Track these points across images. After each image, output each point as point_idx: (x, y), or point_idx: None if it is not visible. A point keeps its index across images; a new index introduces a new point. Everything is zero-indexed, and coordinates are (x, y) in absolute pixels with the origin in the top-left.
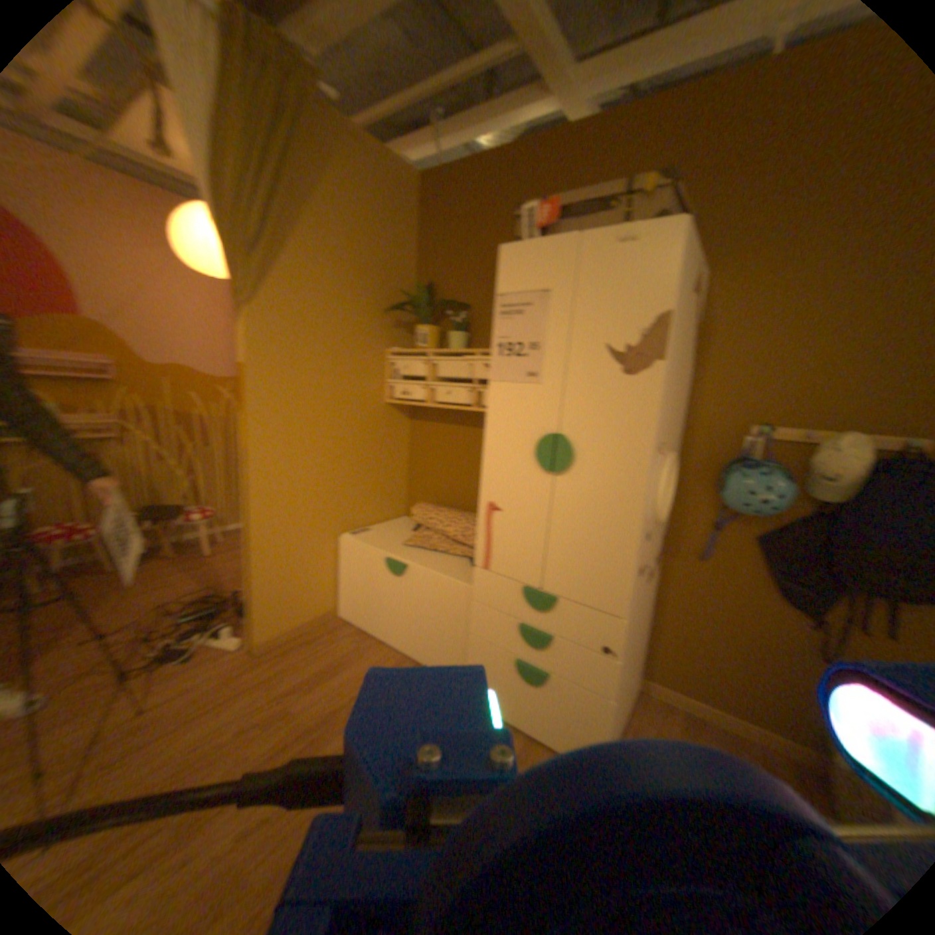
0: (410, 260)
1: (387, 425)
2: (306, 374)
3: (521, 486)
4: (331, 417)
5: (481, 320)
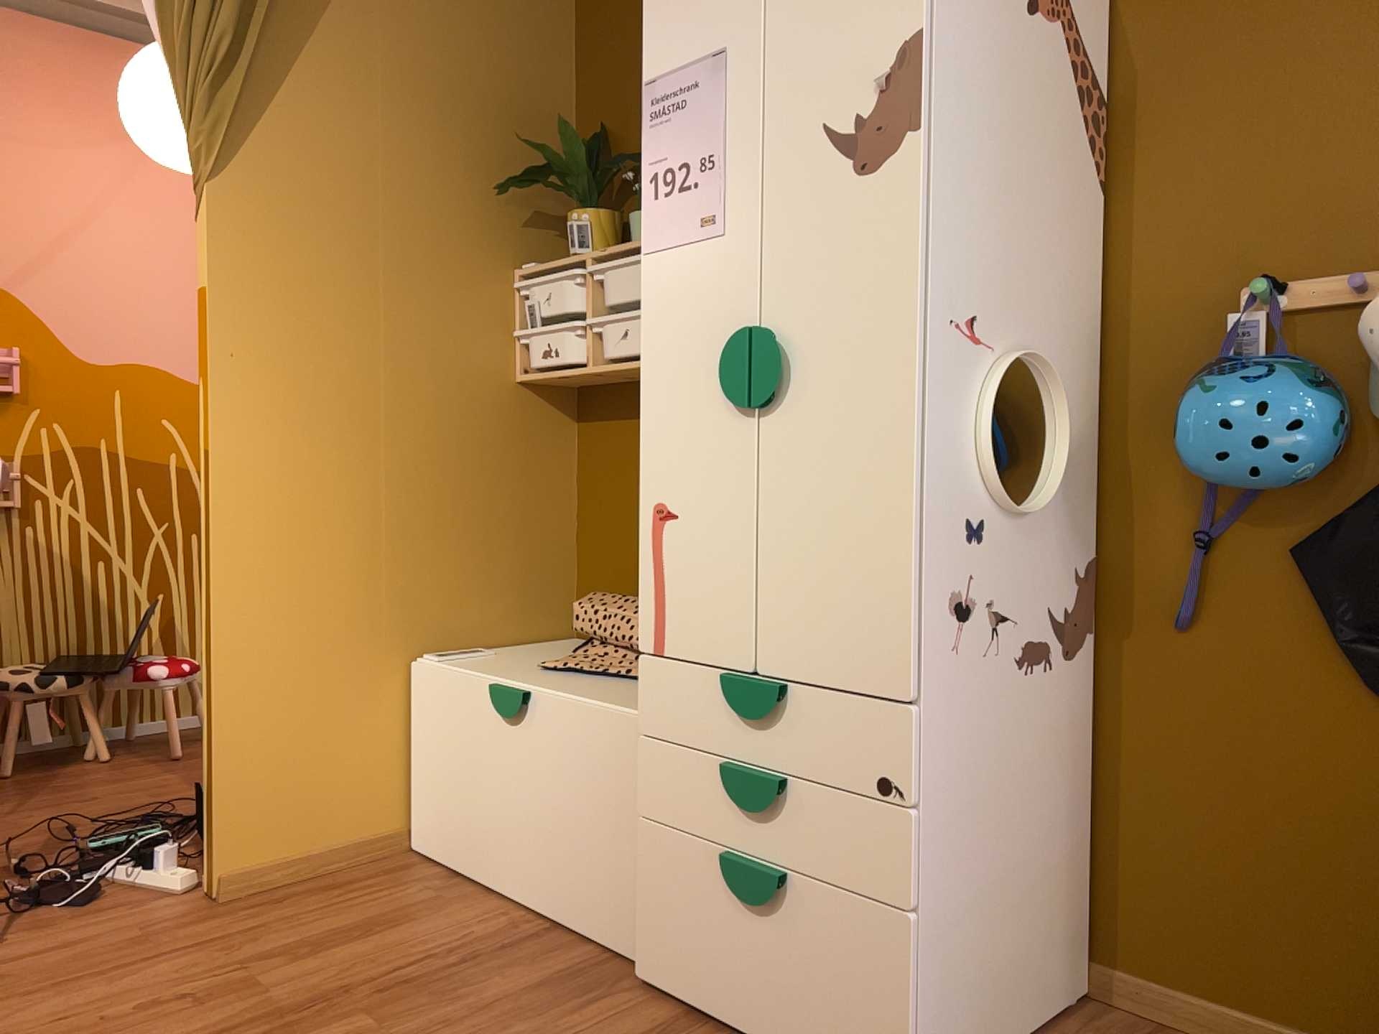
0: (566, 93)
1: (523, 428)
2: (338, 312)
3: (709, 451)
4: (393, 400)
5: None
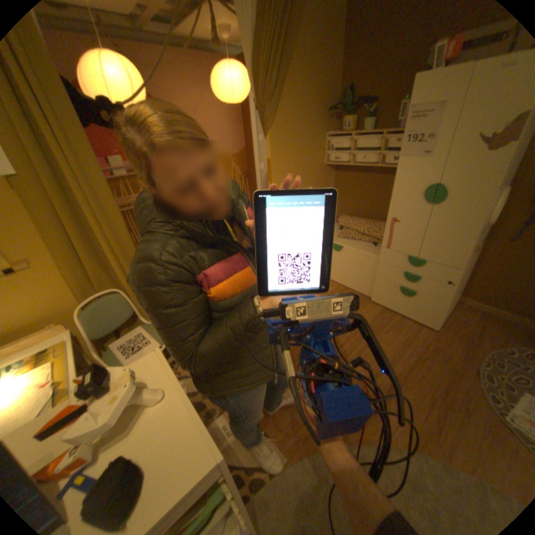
0: (339, 70)
1: (325, 175)
2: (293, 158)
3: (413, 209)
4: (303, 177)
5: (385, 107)
